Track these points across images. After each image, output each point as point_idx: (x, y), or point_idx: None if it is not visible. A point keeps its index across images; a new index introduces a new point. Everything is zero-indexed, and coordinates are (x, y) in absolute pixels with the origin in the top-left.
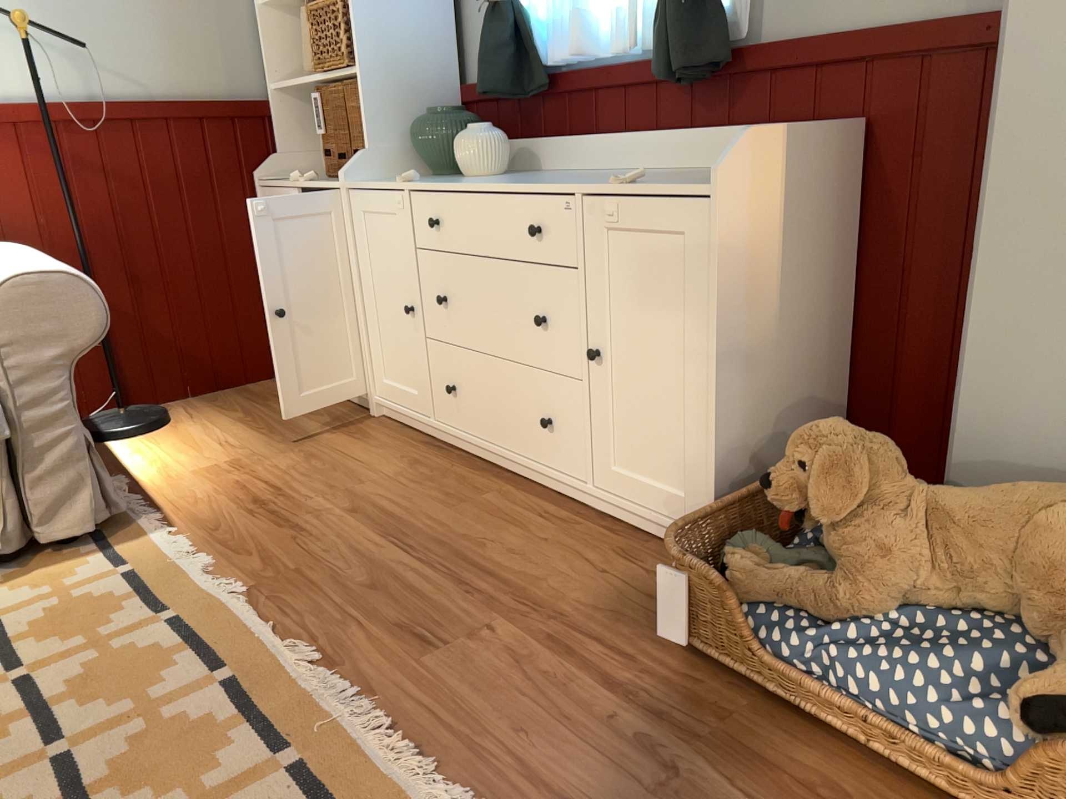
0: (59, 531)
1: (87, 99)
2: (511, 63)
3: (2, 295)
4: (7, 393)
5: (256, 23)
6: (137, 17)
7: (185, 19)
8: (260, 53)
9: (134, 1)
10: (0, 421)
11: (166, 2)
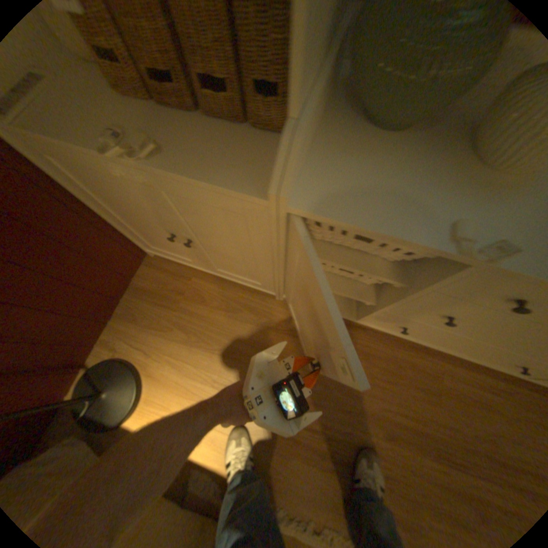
0: None
1: None
2: None
3: None
4: None
5: None
6: None
7: None
8: None
9: None
10: None
11: None
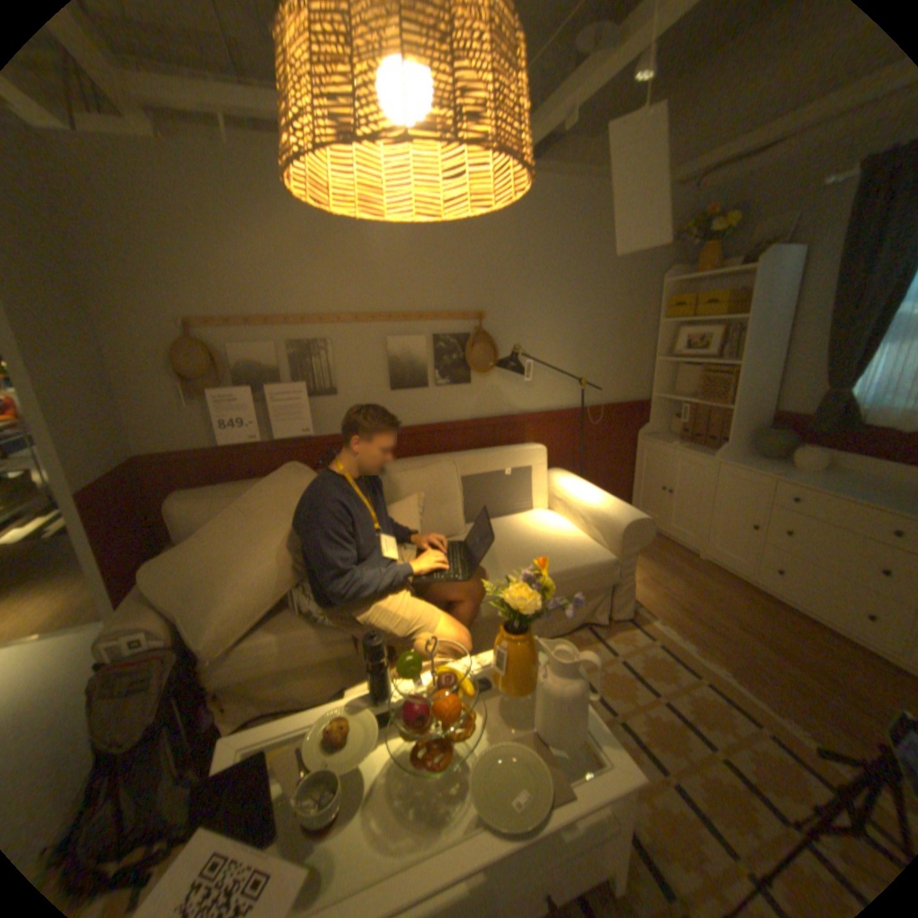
0: (620, 617)
1: (585, 404)
2: (840, 418)
3: (627, 528)
4: (620, 564)
5: (651, 365)
6: (609, 369)
7: (625, 367)
8: (650, 378)
9: (609, 362)
10: (619, 577)
11: (621, 361)
